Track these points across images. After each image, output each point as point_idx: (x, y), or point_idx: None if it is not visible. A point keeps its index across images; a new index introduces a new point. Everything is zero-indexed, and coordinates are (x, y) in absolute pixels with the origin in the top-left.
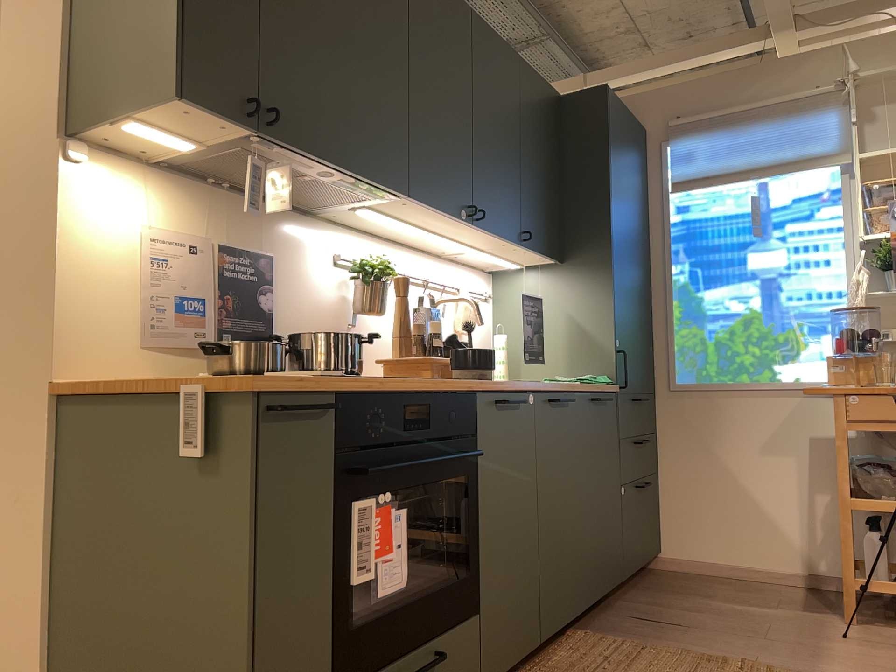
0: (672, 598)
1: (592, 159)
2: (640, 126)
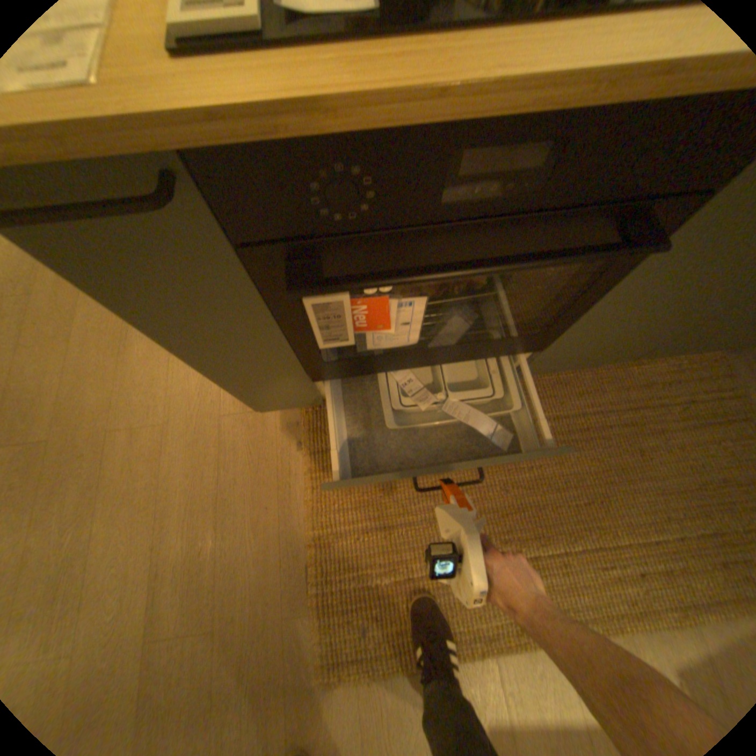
0: None
1: None
2: None
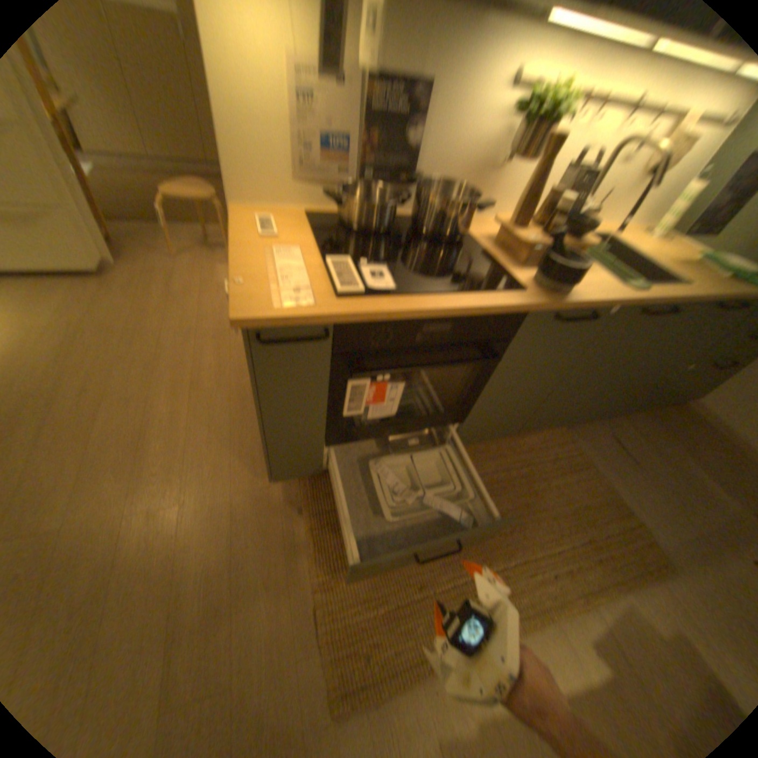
0: (662, 438)
1: None
2: None
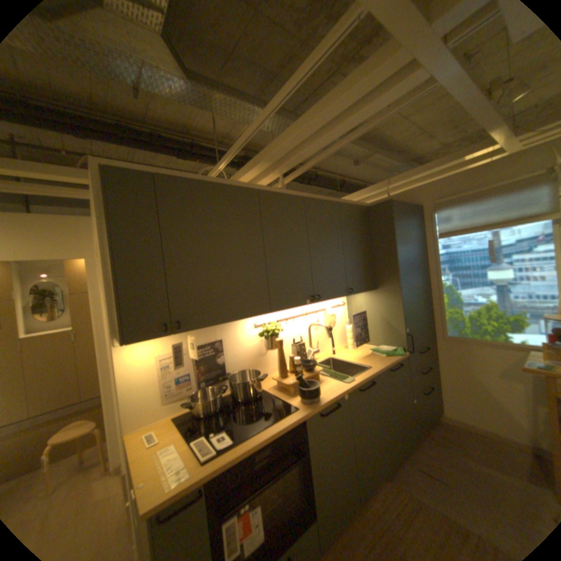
0: (445, 454)
1: (386, 238)
2: (419, 203)
